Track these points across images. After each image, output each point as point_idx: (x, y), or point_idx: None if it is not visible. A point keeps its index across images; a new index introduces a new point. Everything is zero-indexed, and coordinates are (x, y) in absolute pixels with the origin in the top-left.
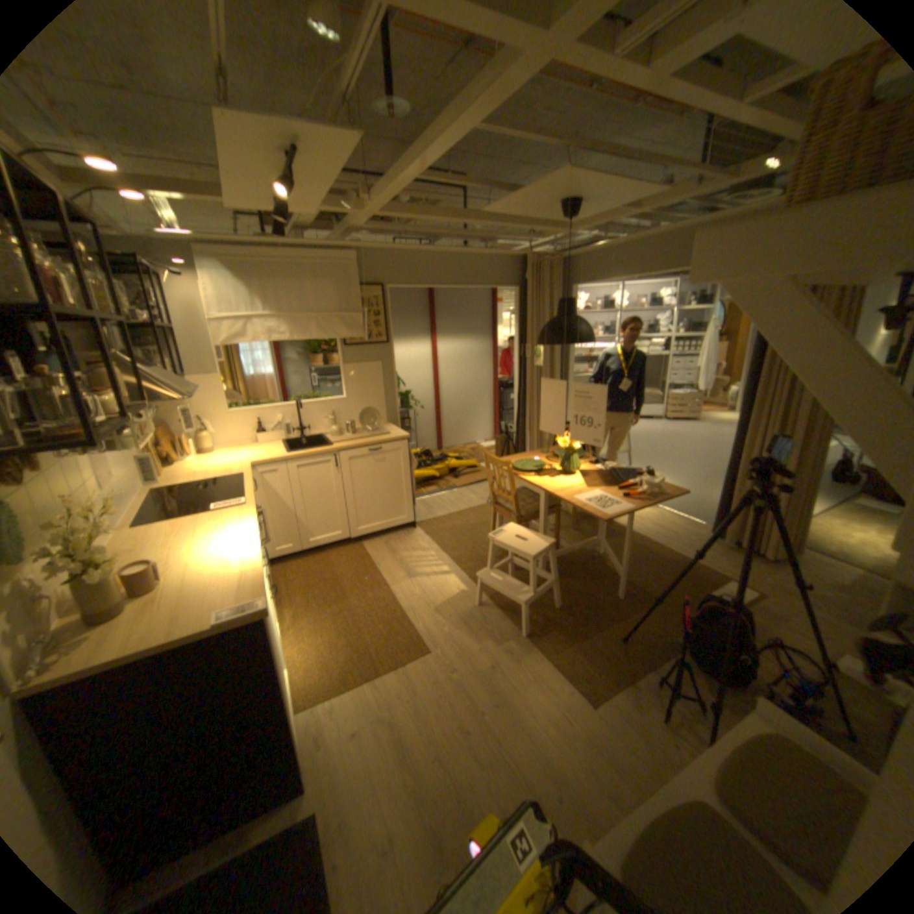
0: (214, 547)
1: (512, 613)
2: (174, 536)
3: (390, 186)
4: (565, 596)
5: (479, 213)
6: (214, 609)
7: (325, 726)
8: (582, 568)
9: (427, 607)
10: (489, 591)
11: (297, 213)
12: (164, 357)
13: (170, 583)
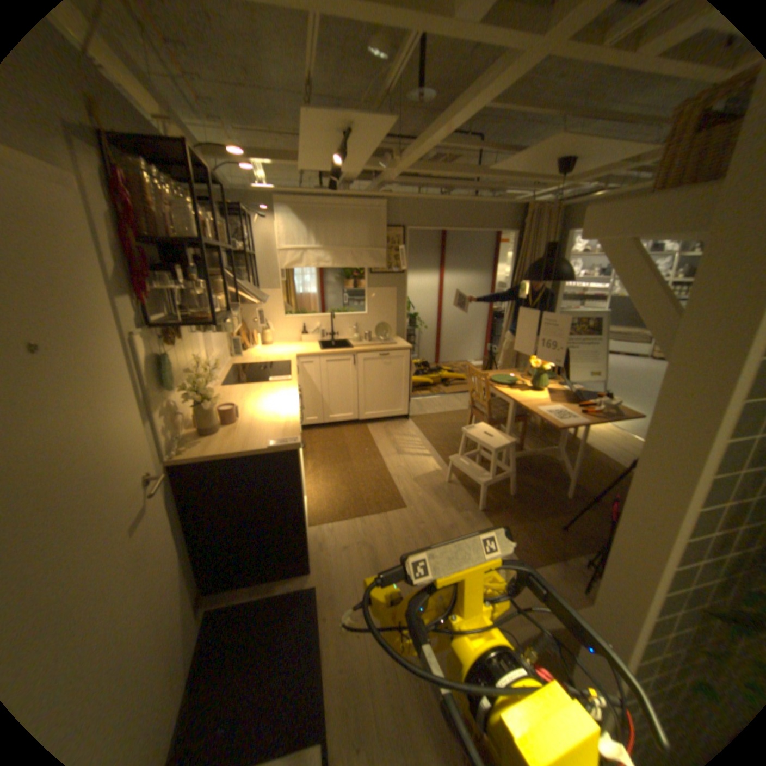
0: (270, 403)
1: (473, 492)
2: (246, 393)
3: (417, 150)
4: (520, 488)
5: (489, 168)
6: (269, 438)
7: (327, 537)
8: (540, 470)
9: (408, 476)
10: (458, 473)
11: (346, 171)
12: (247, 275)
13: (244, 420)
